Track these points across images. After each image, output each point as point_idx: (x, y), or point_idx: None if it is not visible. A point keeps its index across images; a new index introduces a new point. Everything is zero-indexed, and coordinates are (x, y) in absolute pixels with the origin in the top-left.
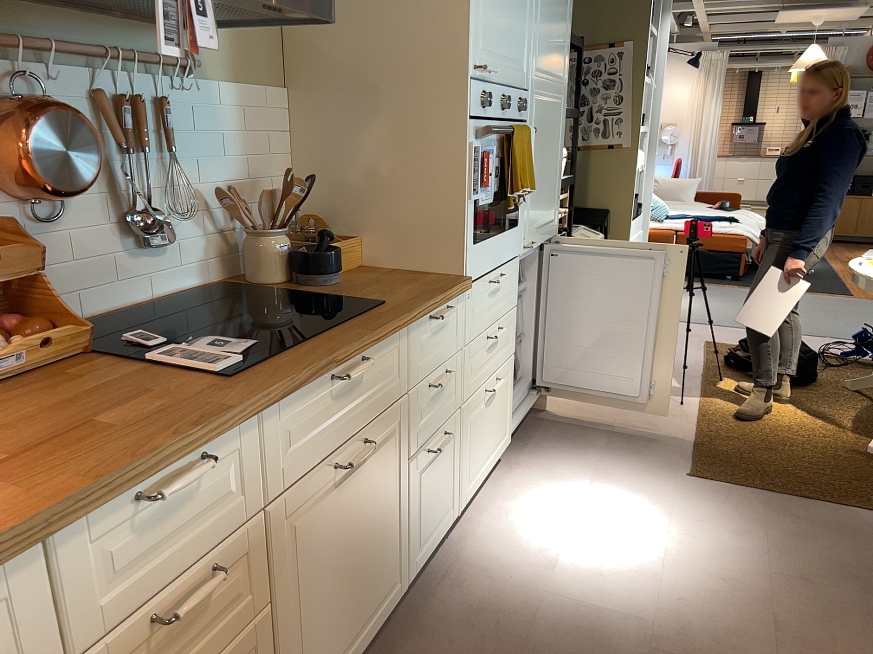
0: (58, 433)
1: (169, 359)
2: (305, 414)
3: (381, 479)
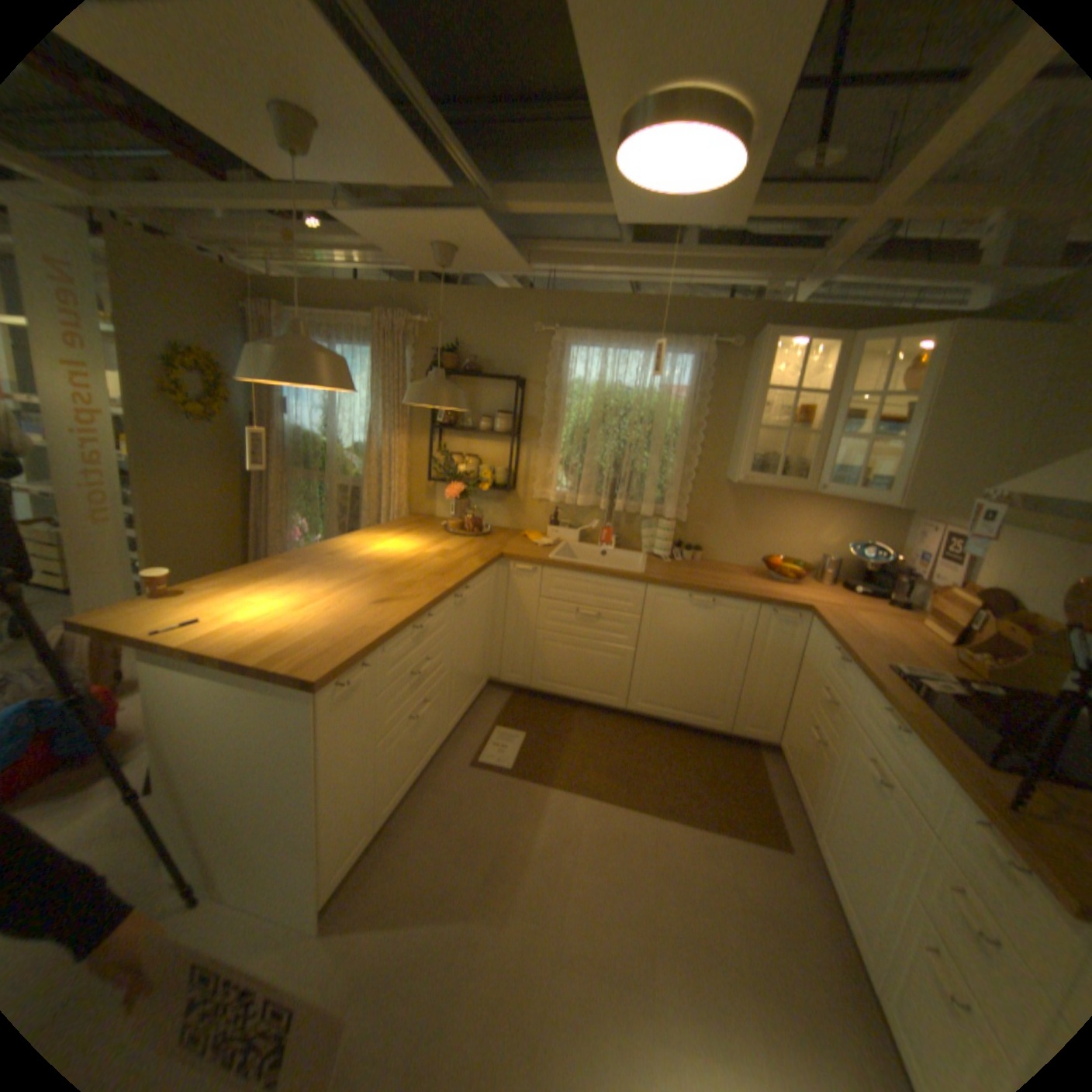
0: (881, 644)
1: (931, 672)
2: (879, 710)
3: (893, 846)
